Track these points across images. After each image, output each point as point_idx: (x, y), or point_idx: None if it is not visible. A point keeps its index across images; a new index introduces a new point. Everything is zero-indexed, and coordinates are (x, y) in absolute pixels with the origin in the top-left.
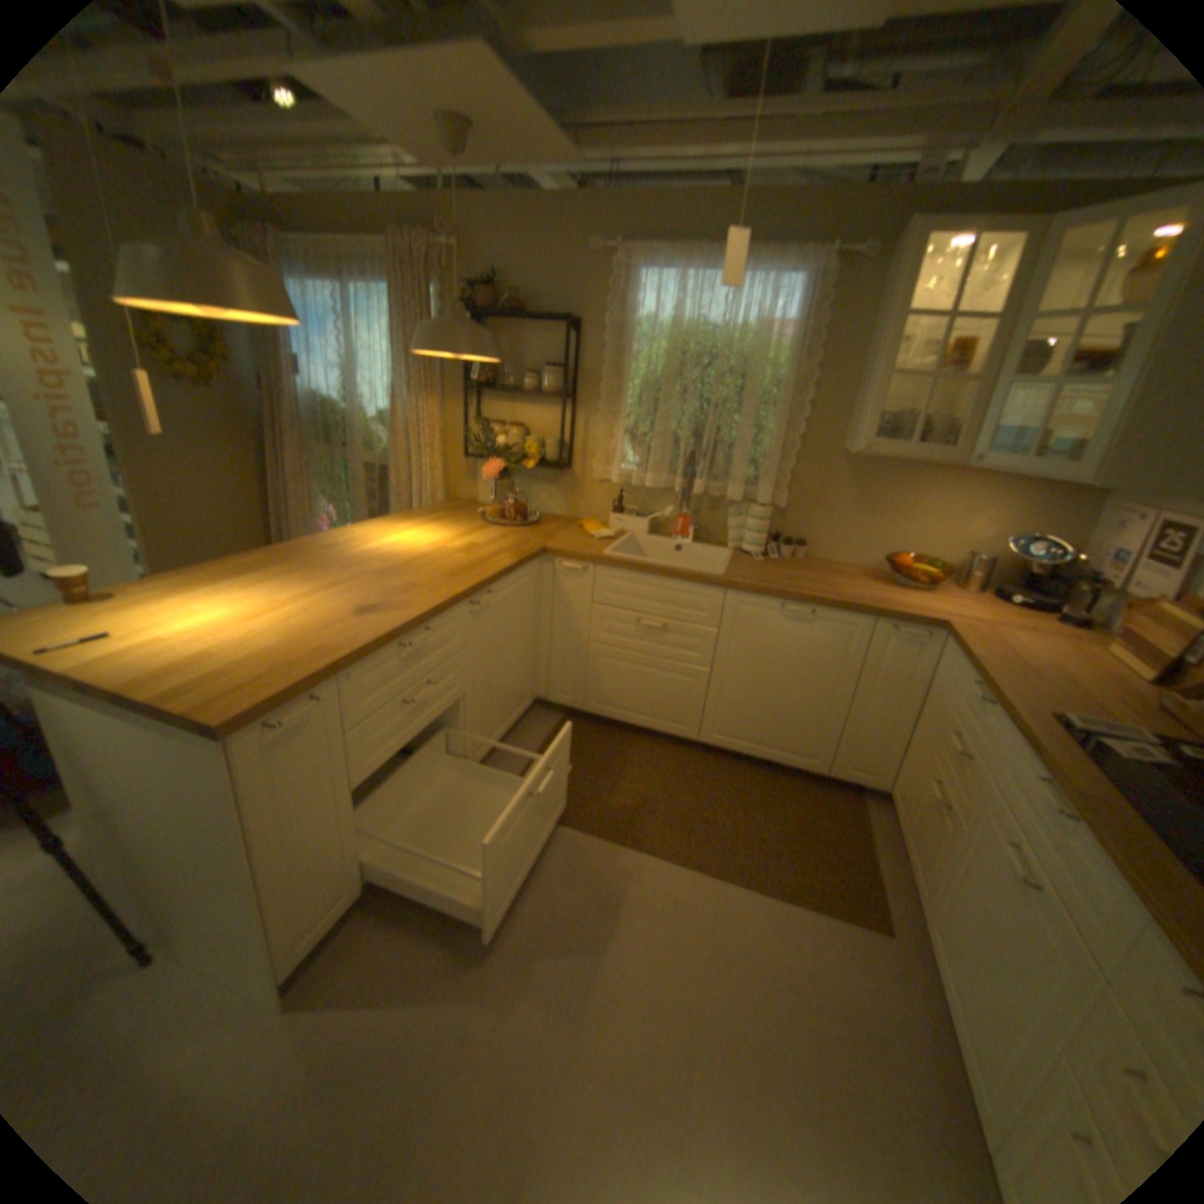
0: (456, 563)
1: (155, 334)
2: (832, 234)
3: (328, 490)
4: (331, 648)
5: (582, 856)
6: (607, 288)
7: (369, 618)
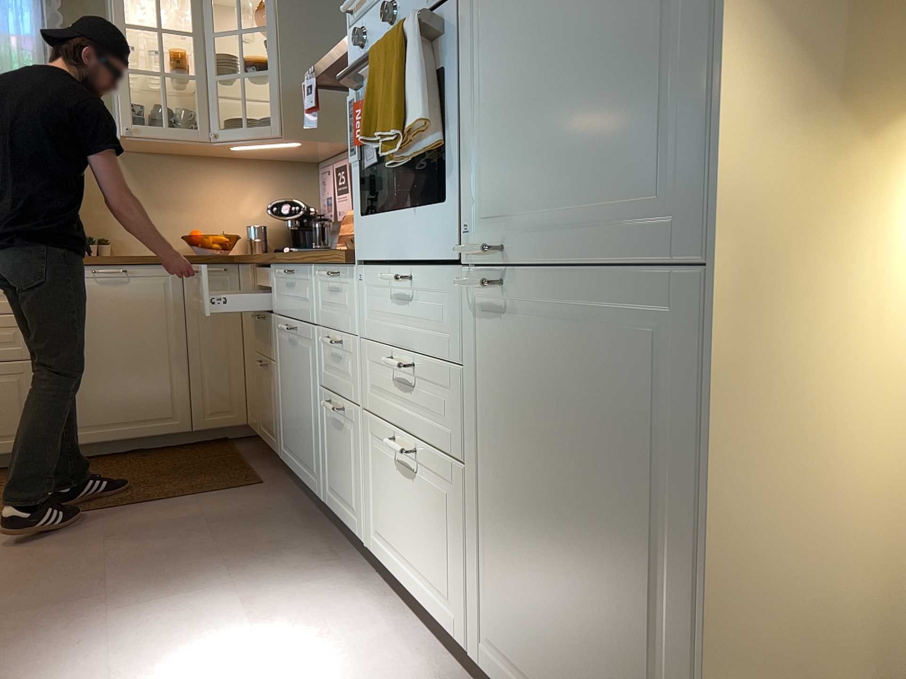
0: None
1: None
2: None
3: None
4: None
5: None
6: None
7: None
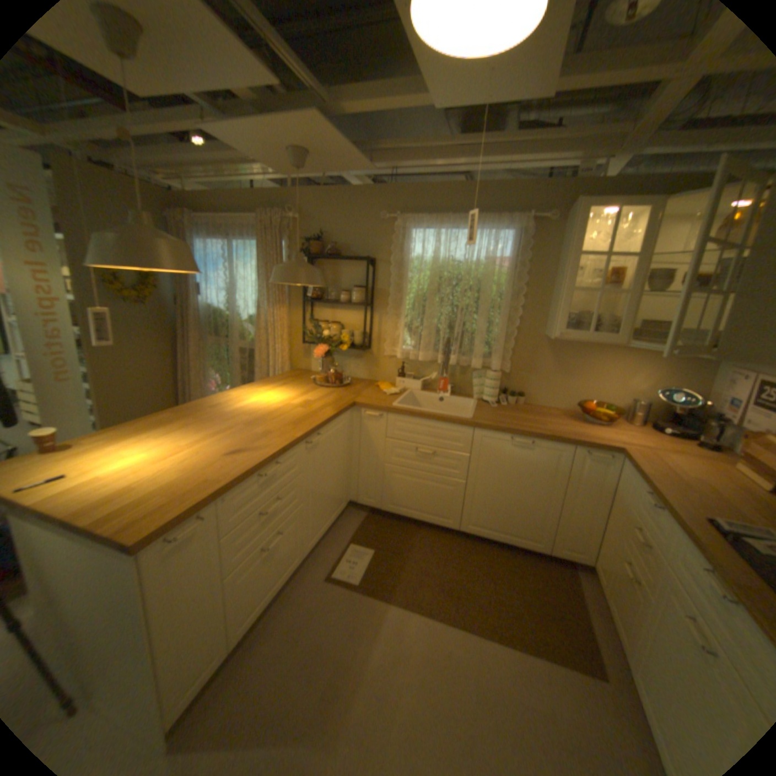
0: (296, 414)
1: (111, 272)
2: (529, 207)
3: (215, 364)
4: (211, 481)
5: (382, 620)
6: (391, 240)
7: (237, 458)
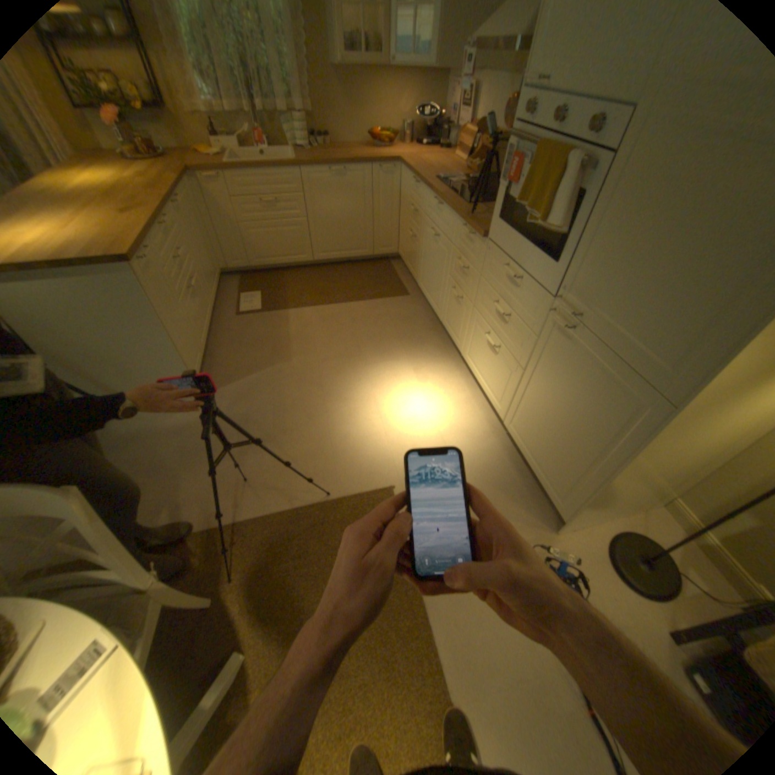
0: (141, 183)
1: None
2: None
3: None
4: (131, 226)
5: (286, 317)
6: None
7: (131, 213)
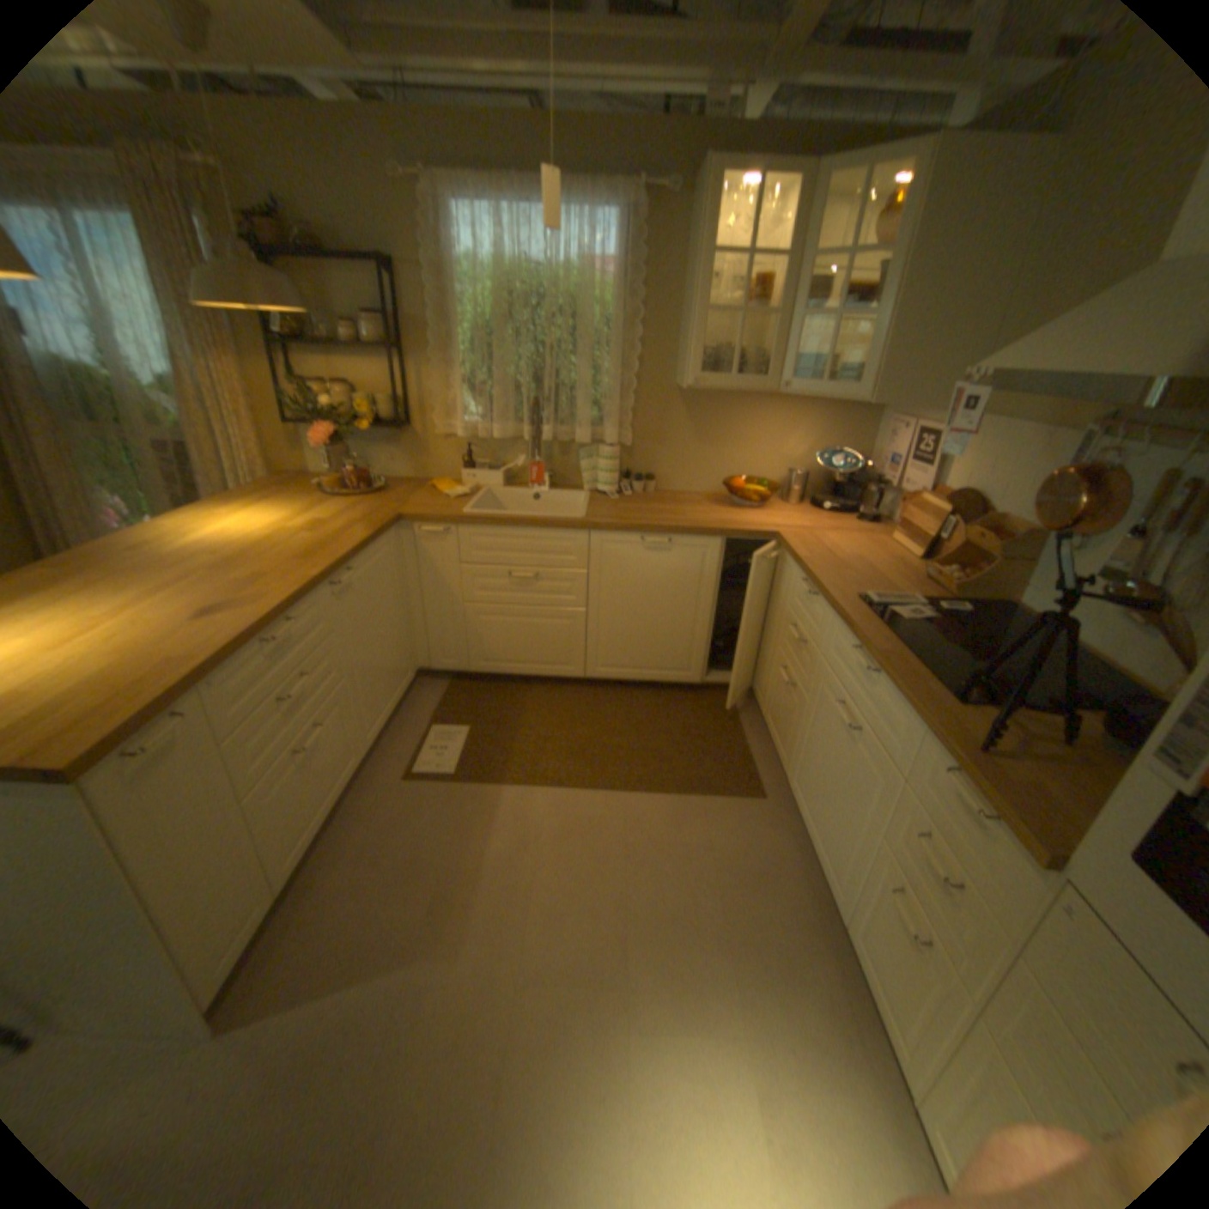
0: (302, 542)
1: None
2: (638, 166)
3: (106, 475)
4: (178, 657)
5: (496, 805)
6: (415, 219)
7: (216, 618)
